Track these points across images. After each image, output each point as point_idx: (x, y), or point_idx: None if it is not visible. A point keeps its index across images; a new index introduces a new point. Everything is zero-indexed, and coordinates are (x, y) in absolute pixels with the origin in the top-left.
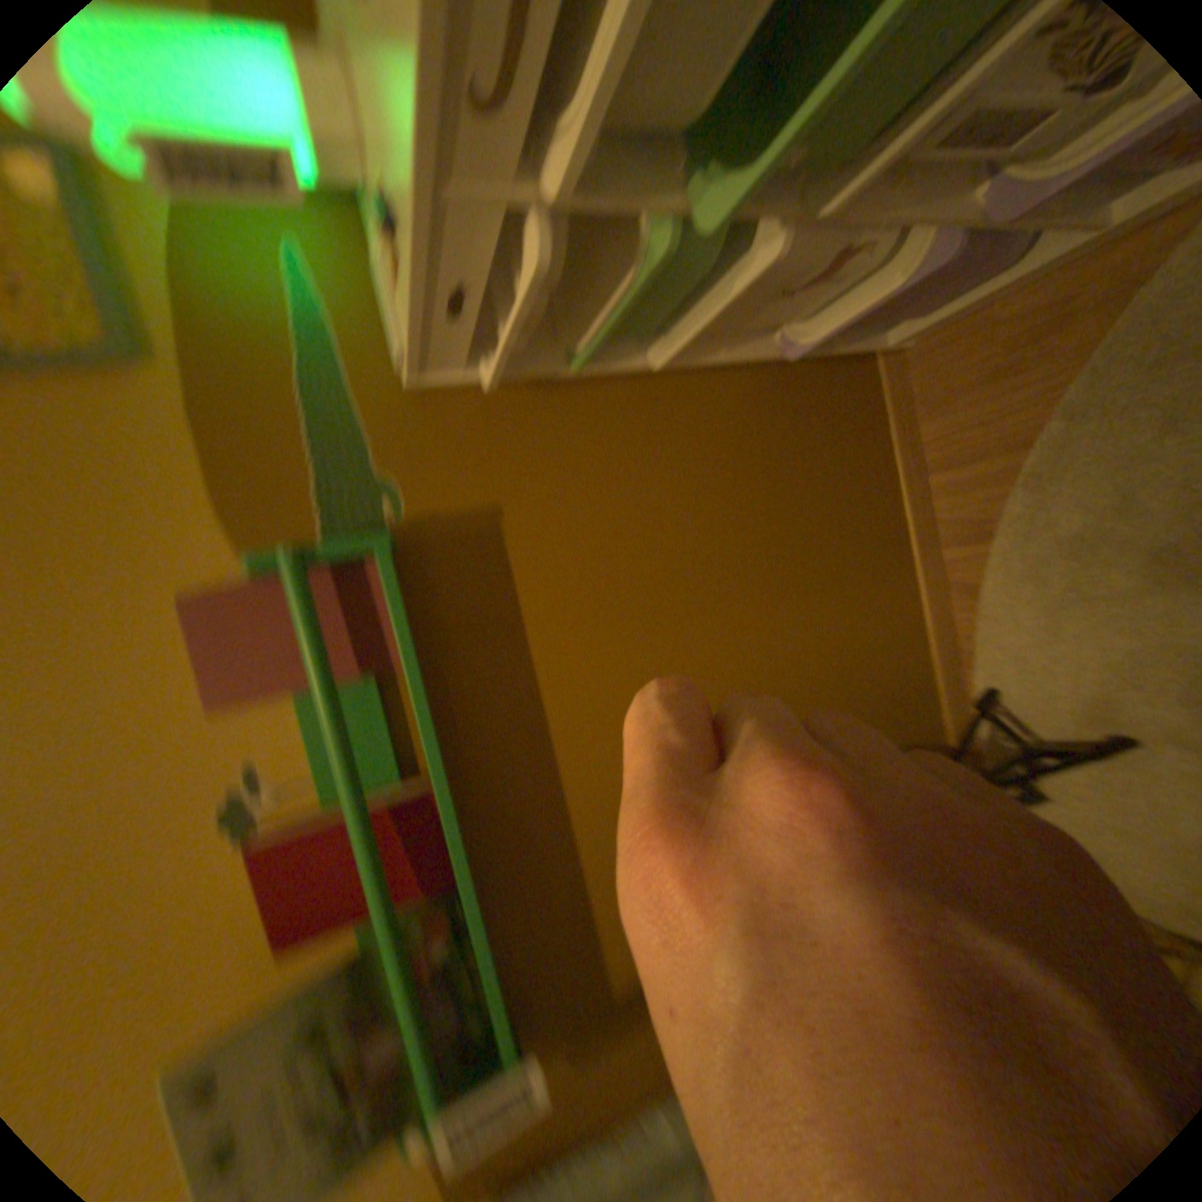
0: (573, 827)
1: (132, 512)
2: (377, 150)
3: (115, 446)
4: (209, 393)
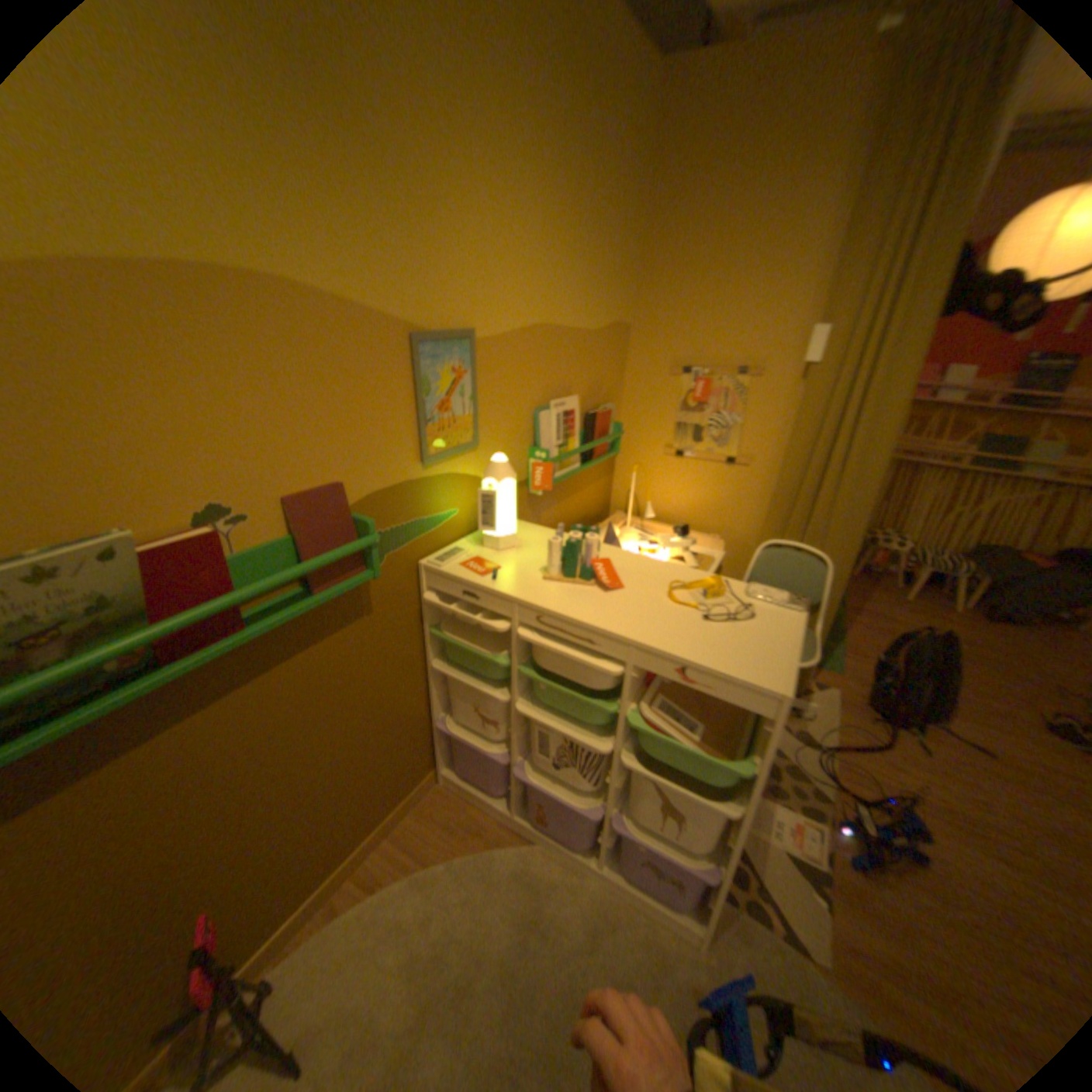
0: (180, 720)
1: (379, 460)
2: (507, 562)
3: (402, 454)
4: (418, 486)
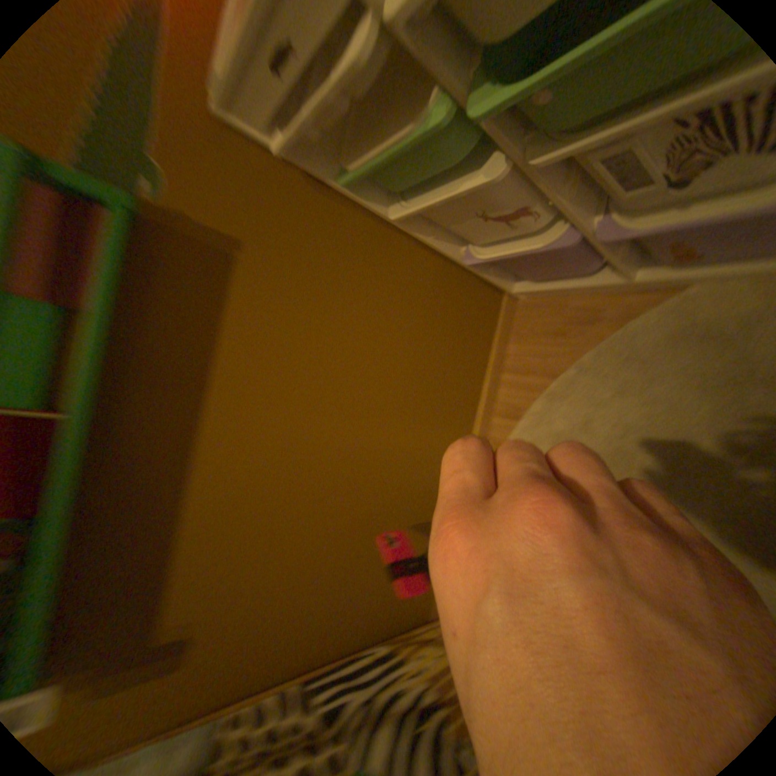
0: (191, 496)
1: None
2: None
3: None
4: None
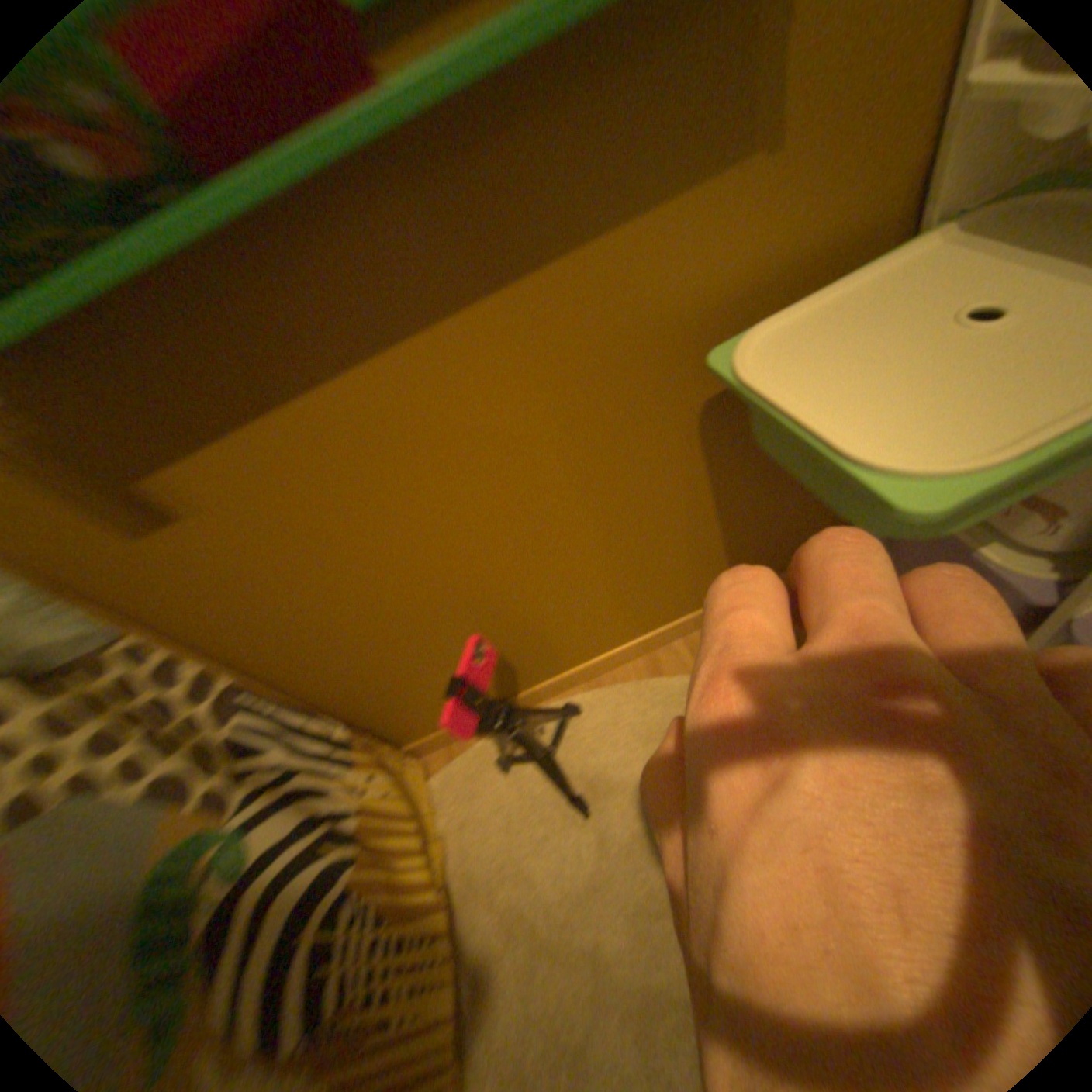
0: (351, 362)
1: None
2: None
3: None
4: None
